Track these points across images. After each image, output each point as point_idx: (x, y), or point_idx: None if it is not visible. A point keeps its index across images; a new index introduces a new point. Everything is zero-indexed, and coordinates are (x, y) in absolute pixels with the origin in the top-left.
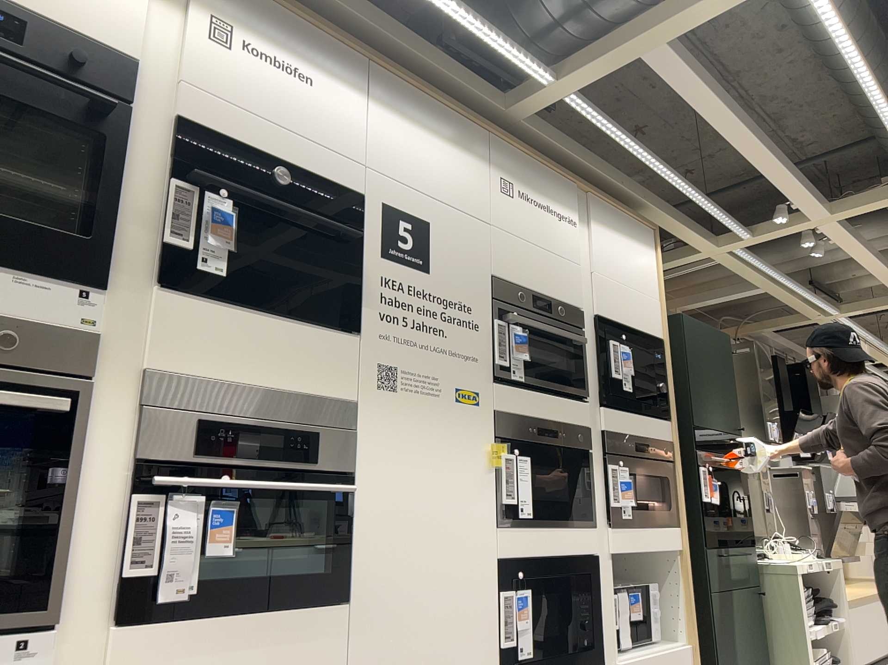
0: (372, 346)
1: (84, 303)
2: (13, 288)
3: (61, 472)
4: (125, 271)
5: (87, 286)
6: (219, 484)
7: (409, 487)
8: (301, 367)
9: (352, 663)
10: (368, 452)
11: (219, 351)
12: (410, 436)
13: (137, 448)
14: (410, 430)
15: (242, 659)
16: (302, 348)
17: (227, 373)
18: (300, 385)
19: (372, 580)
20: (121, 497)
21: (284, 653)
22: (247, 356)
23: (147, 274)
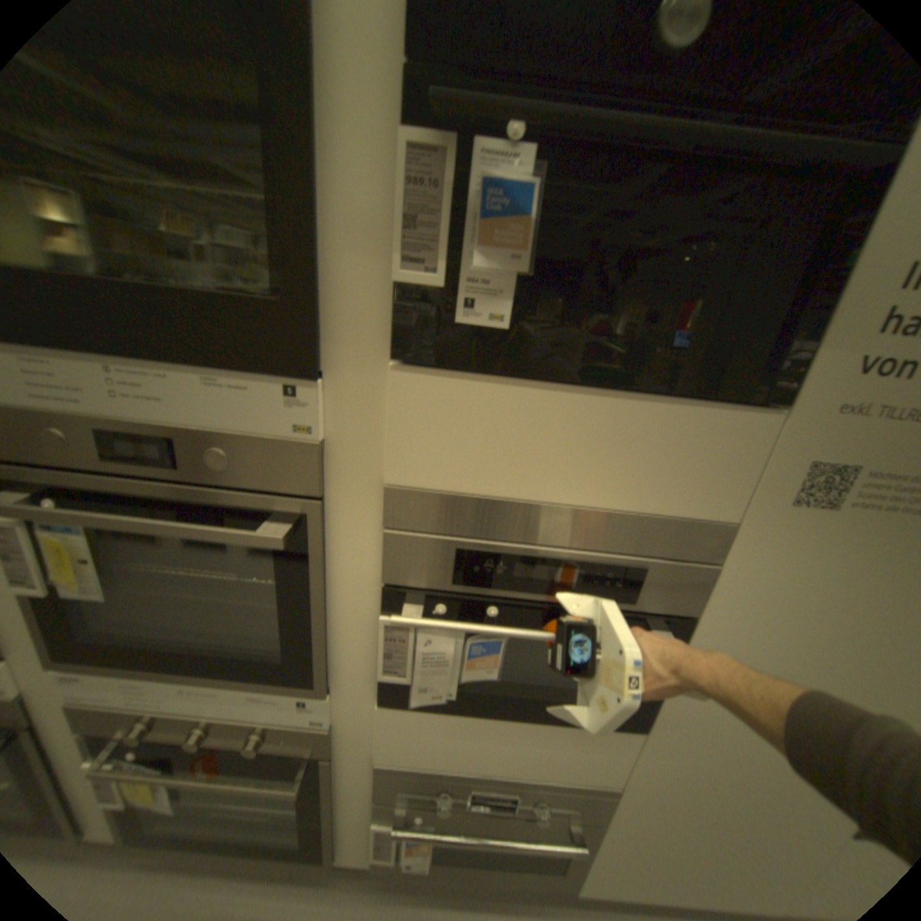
0: (812, 431)
1: (290, 405)
2: (203, 395)
3: (303, 591)
4: (345, 342)
5: (289, 380)
6: (472, 632)
7: (799, 641)
8: (636, 474)
9: (636, 777)
10: (735, 594)
11: (491, 458)
12: (836, 577)
13: (380, 575)
14: (842, 569)
15: (504, 750)
16: (645, 445)
17: (502, 488)
18: (628, 501)
19: (688, 722)
20: (373, 610)
21: (552, 755)
22: (538, 463)
23: (376, 344)
